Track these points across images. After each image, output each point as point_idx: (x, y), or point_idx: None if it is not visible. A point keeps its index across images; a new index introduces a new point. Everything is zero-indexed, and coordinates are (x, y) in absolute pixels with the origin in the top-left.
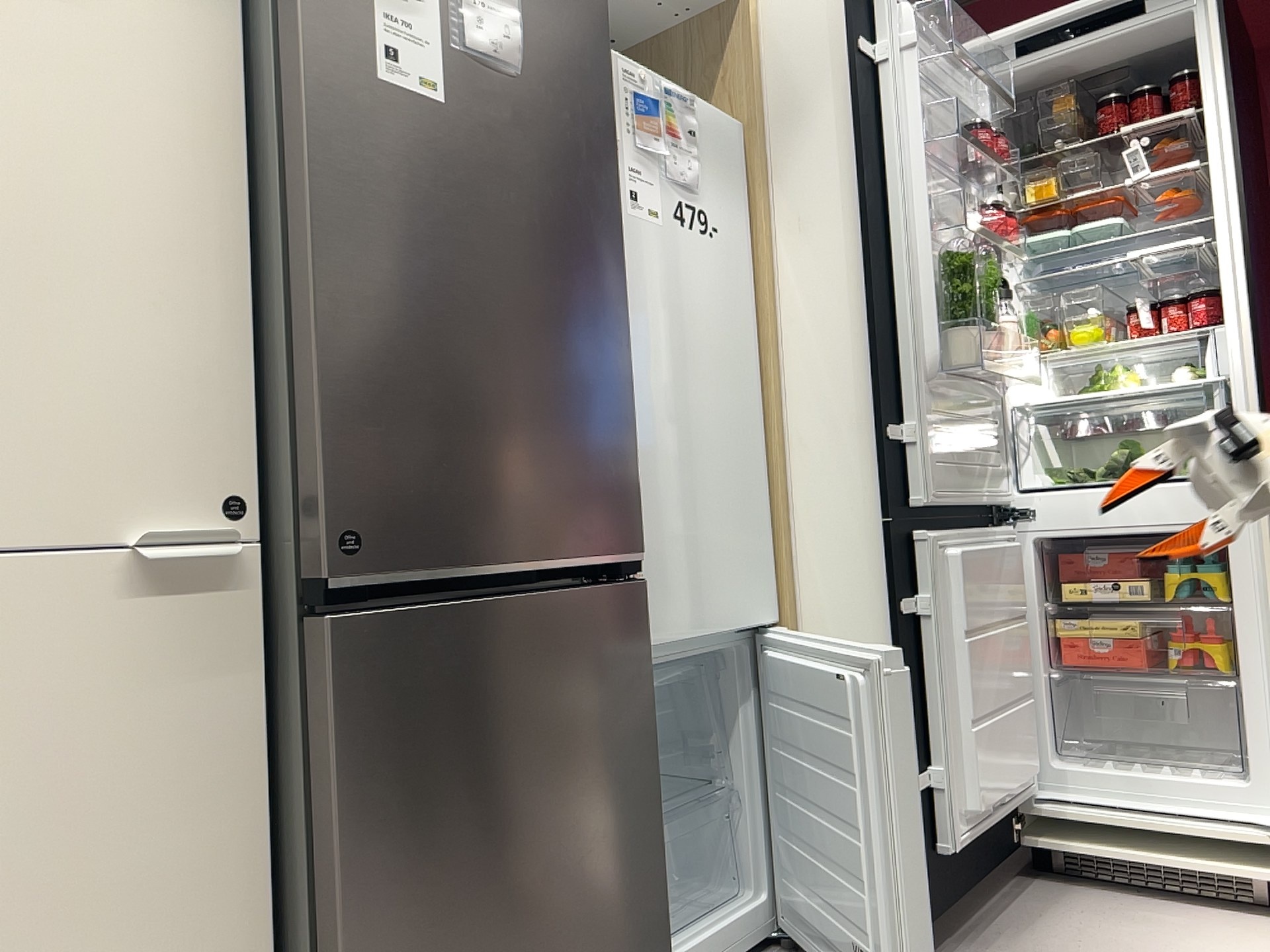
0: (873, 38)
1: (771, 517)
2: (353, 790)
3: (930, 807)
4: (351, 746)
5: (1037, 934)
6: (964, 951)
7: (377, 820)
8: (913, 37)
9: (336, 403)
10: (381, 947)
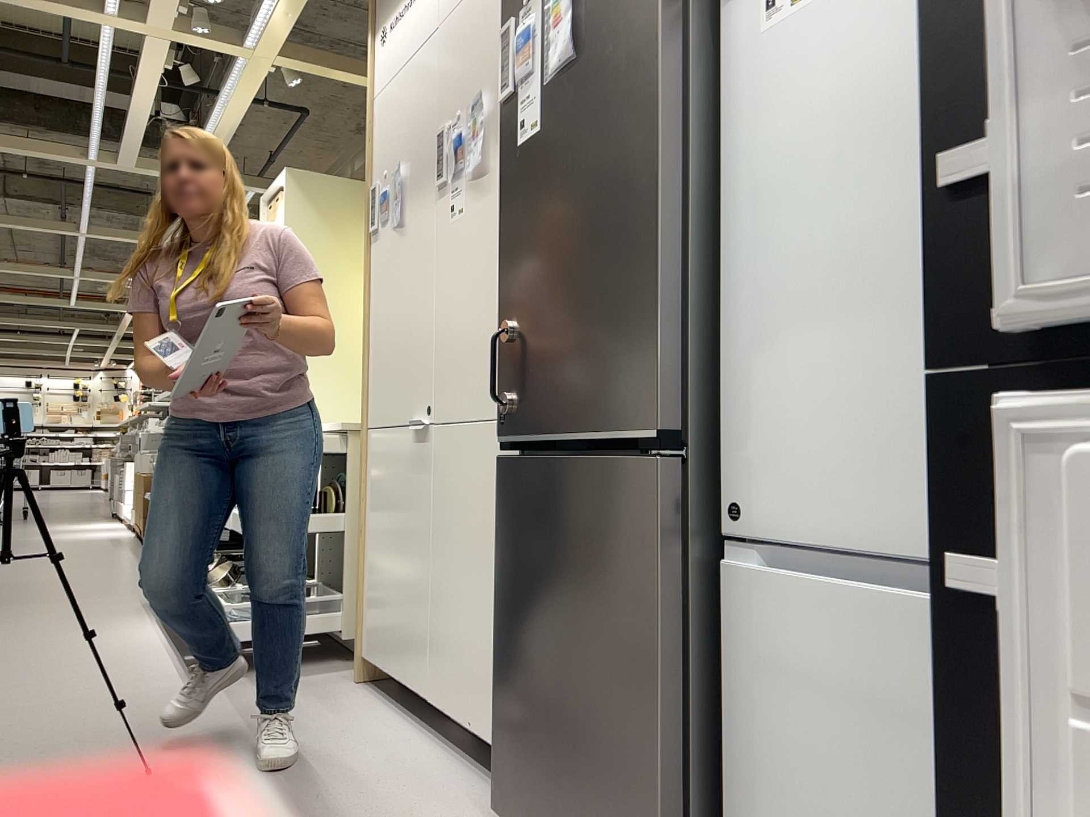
0: None
1: None
2: (501, 551)
3: None
4: (501, 528)
5: None
6: None
7: (506, 572)
8: None
9: (503, 344)
10: (505, 640)
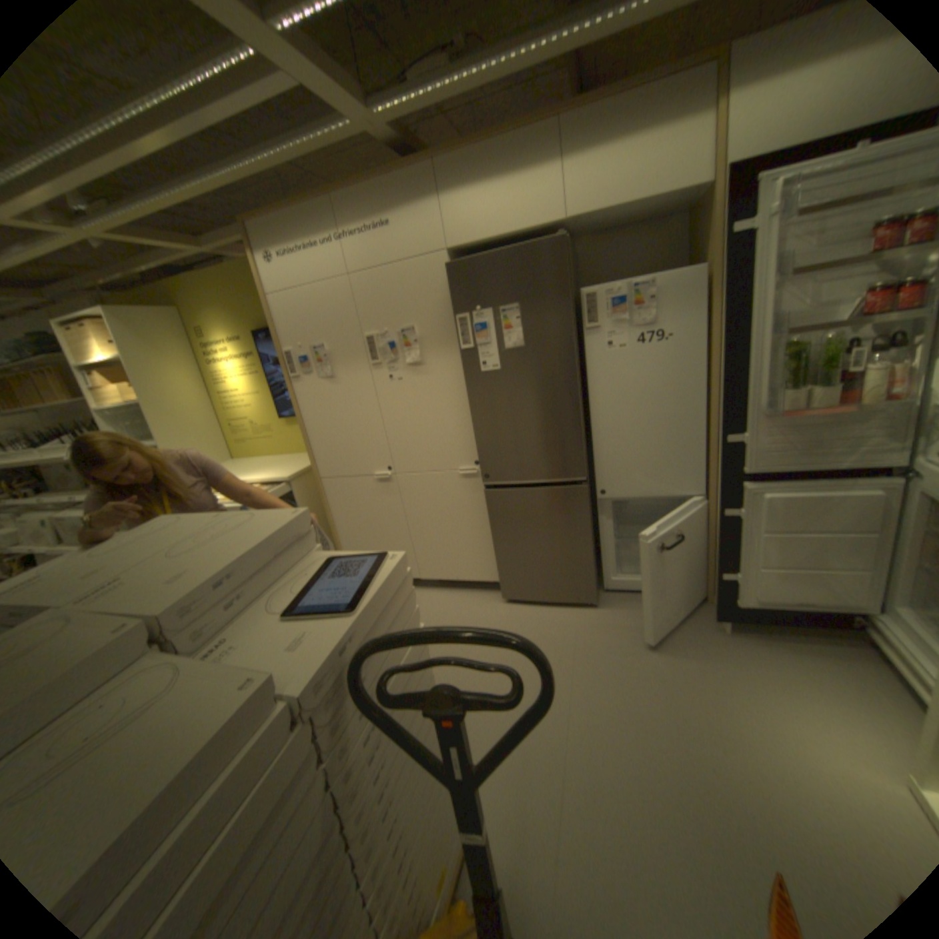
0: (753, 214)
1: (709, 453)
2: (494, 520)
3: (735, 587)
4: (492, 513)
5: (795, 659)
6: (750, 641)
7: (499, 526)
8: (777, 207)
9: (481, 448)
10: (502, 547)
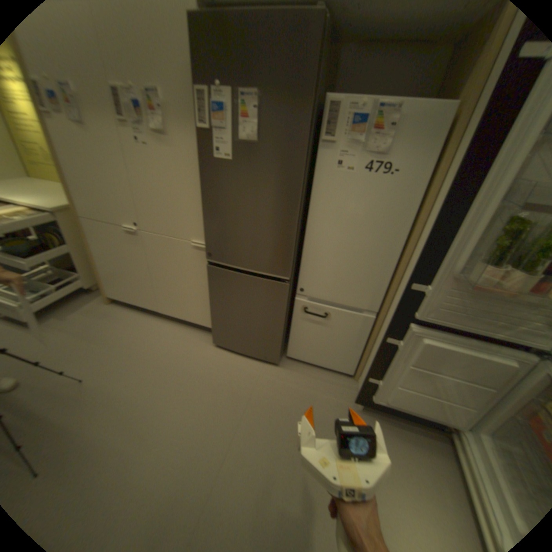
0: None
1: (392, 282)
2: (211, 289)
3: (375, 387)
4: (211, 283)
5: (398, 442)
6: (372, 419)
7: (215, 294)
8: None
9: (207, 229)
10: (216, 310)
